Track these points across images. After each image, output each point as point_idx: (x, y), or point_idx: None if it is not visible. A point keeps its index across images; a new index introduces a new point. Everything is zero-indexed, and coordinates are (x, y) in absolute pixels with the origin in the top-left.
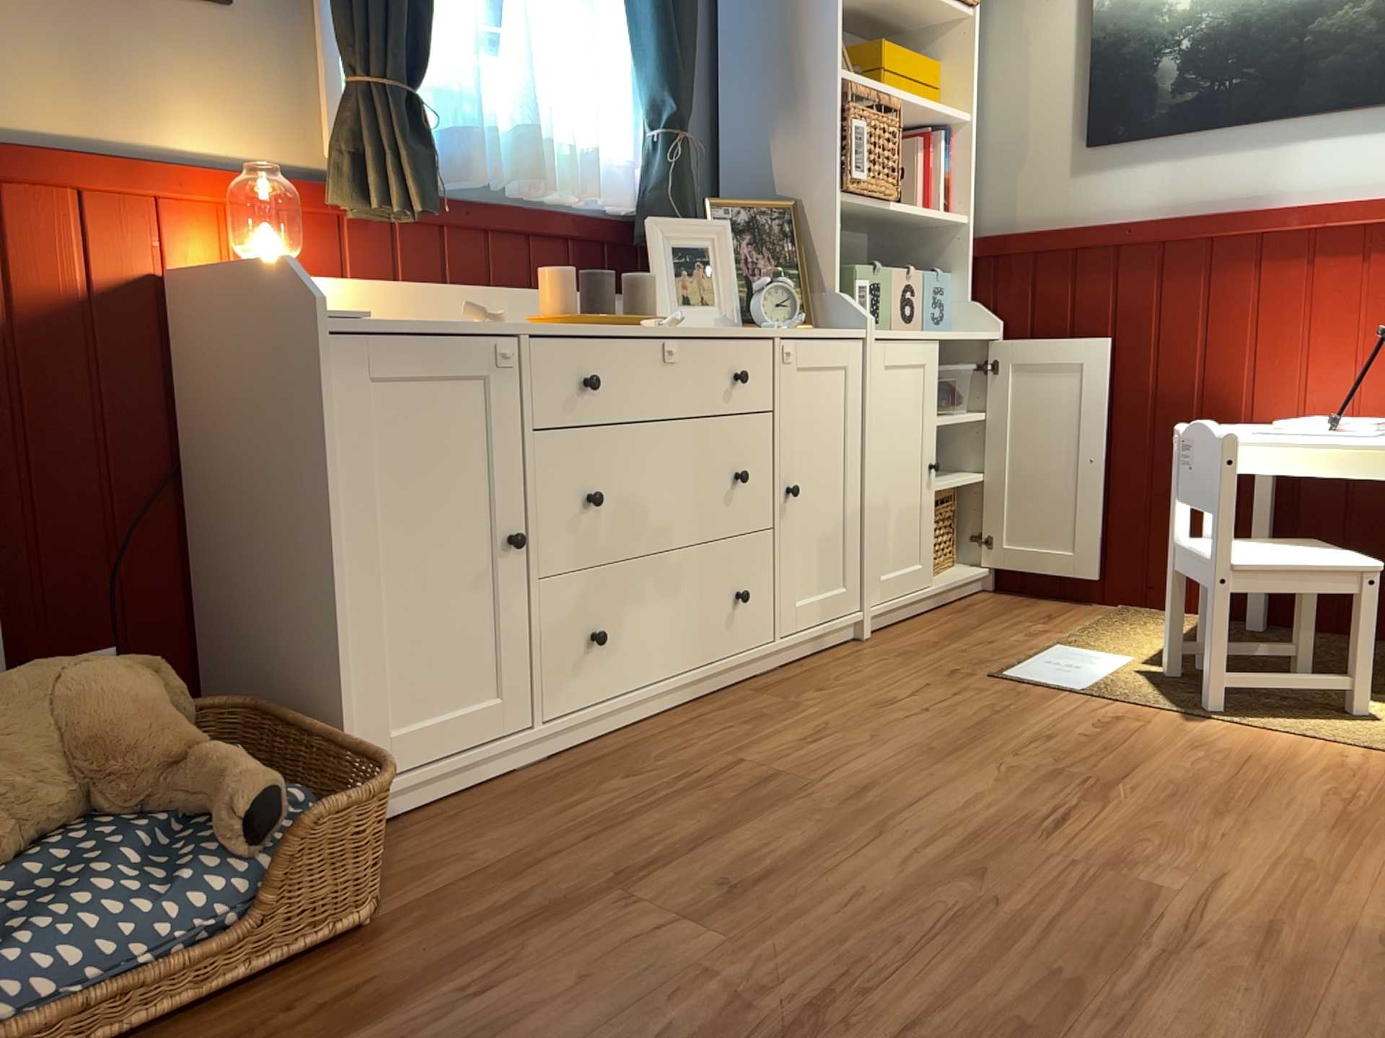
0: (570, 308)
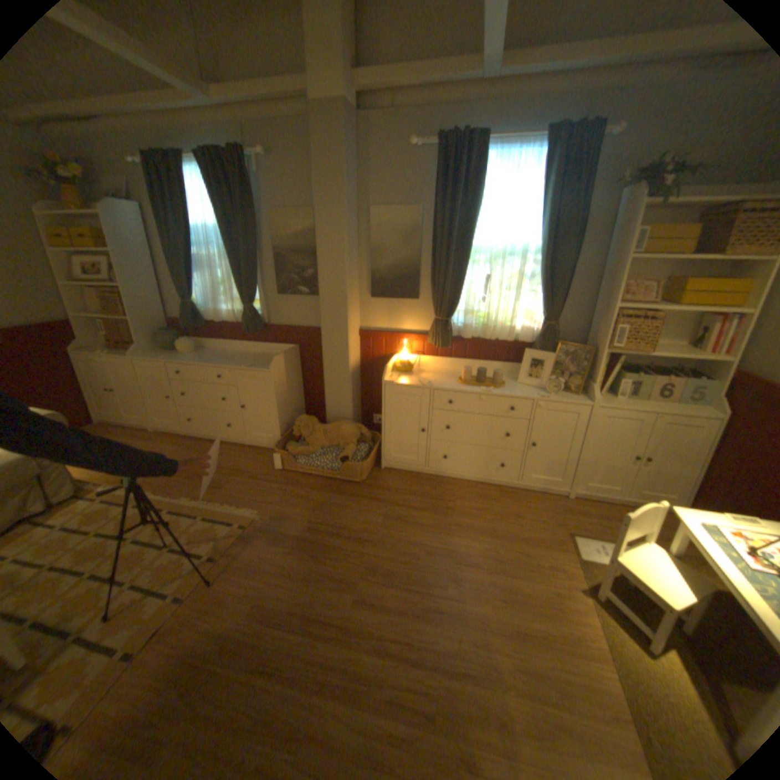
0: (467, 379)
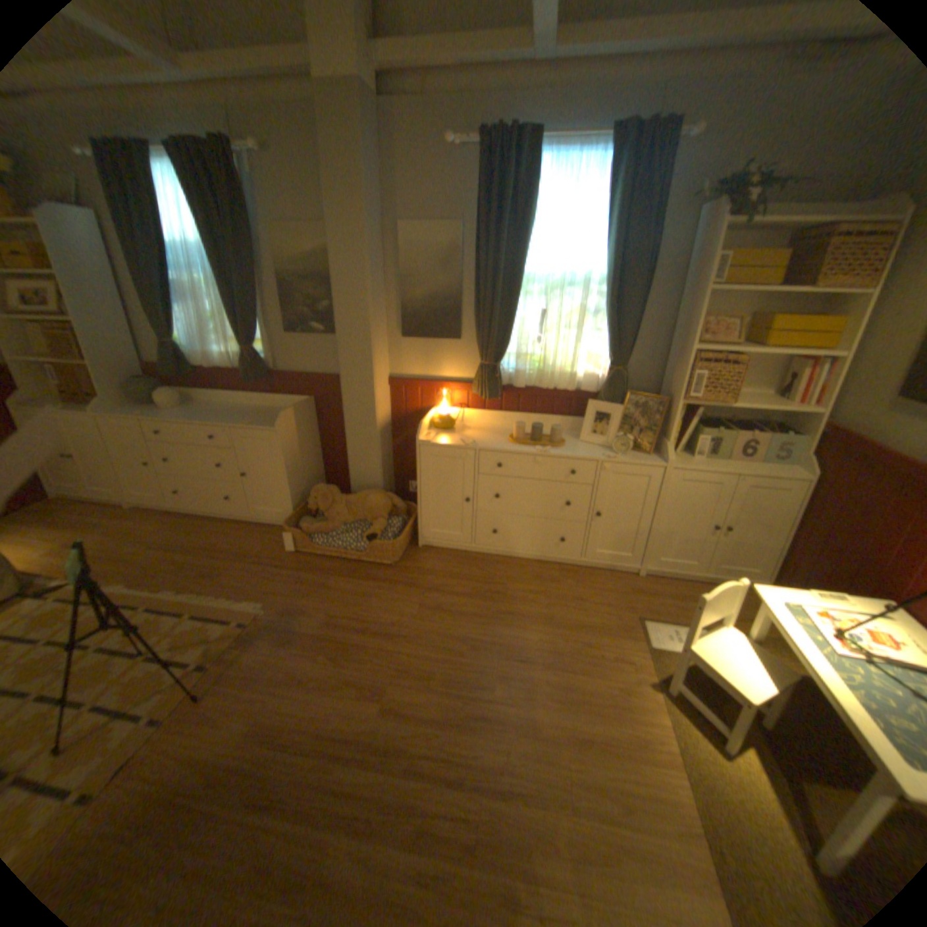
0: (519, 437)
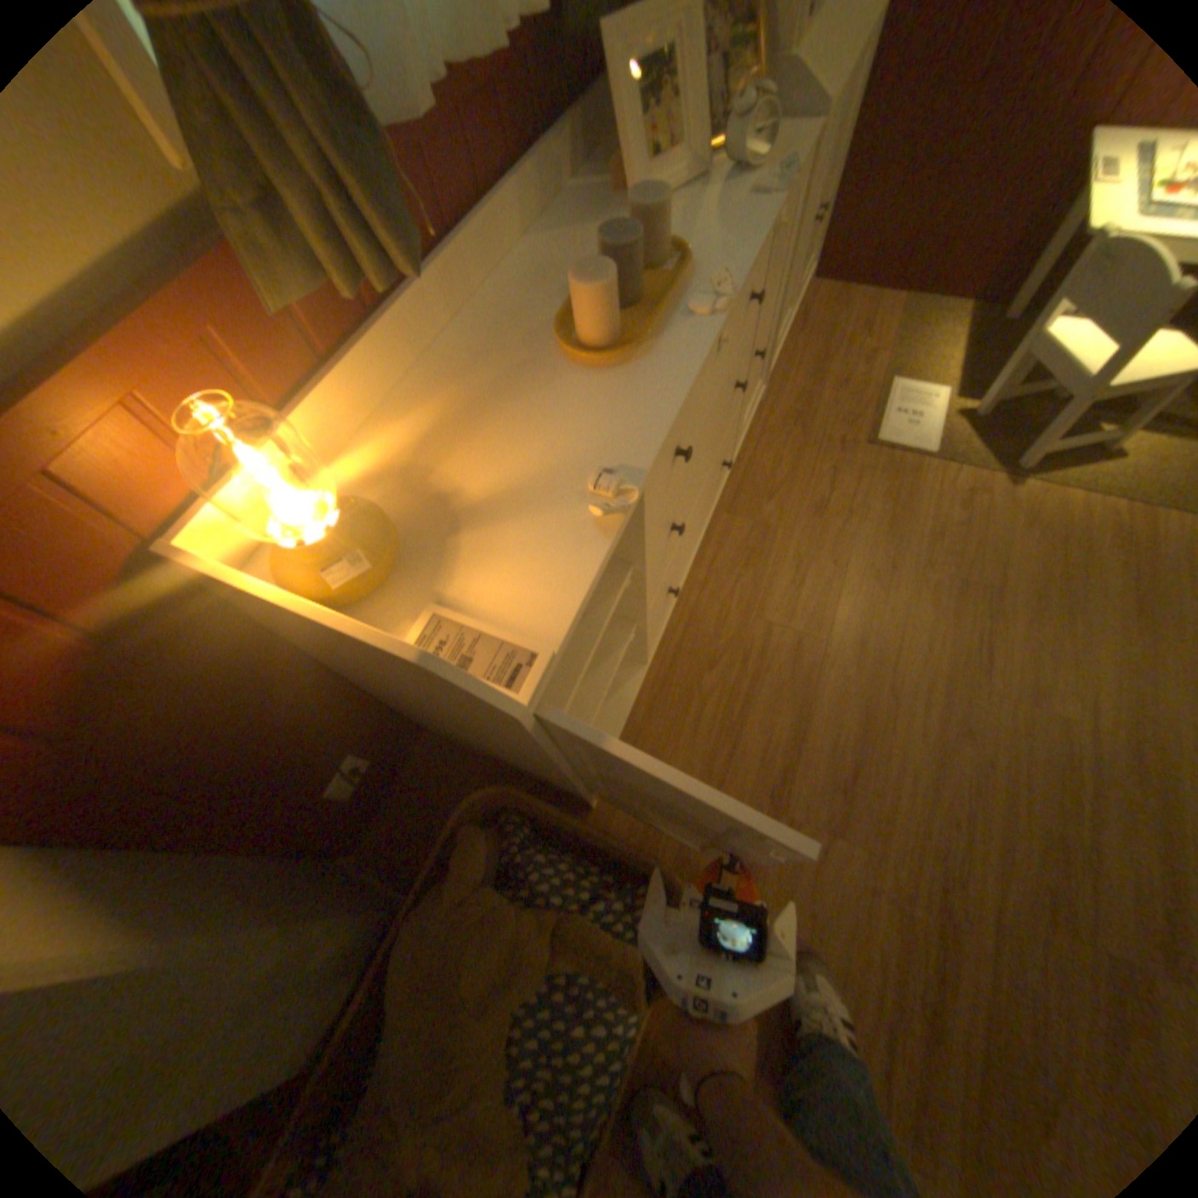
0: (614, 317)
